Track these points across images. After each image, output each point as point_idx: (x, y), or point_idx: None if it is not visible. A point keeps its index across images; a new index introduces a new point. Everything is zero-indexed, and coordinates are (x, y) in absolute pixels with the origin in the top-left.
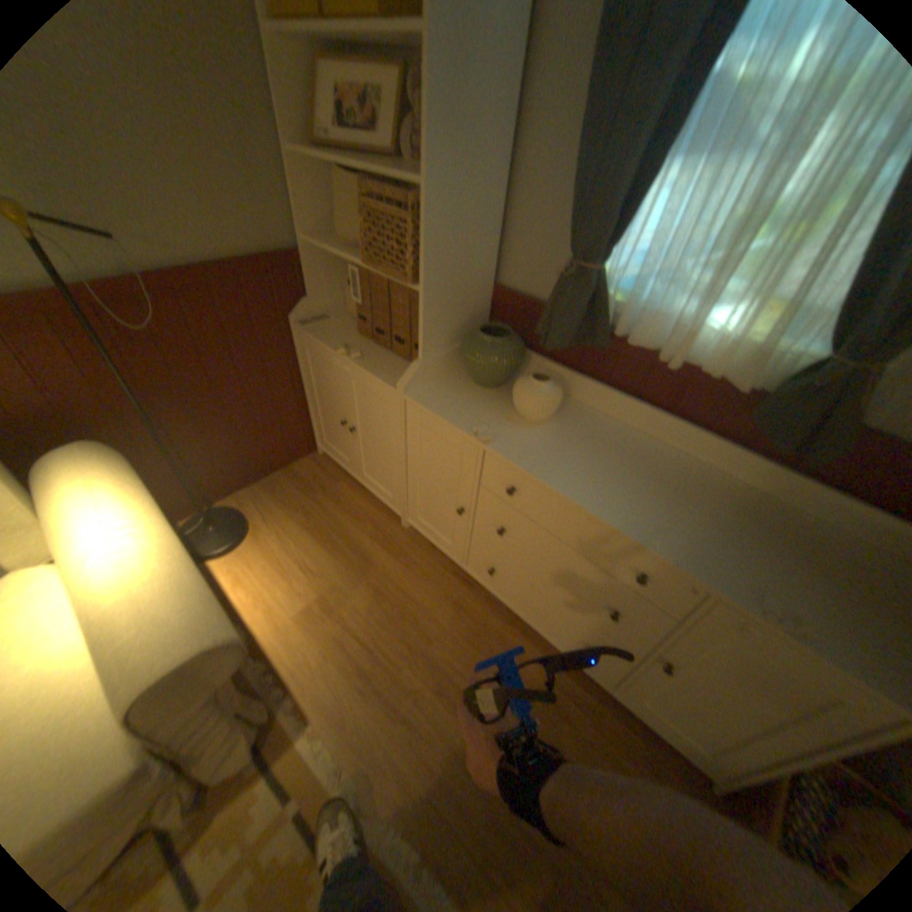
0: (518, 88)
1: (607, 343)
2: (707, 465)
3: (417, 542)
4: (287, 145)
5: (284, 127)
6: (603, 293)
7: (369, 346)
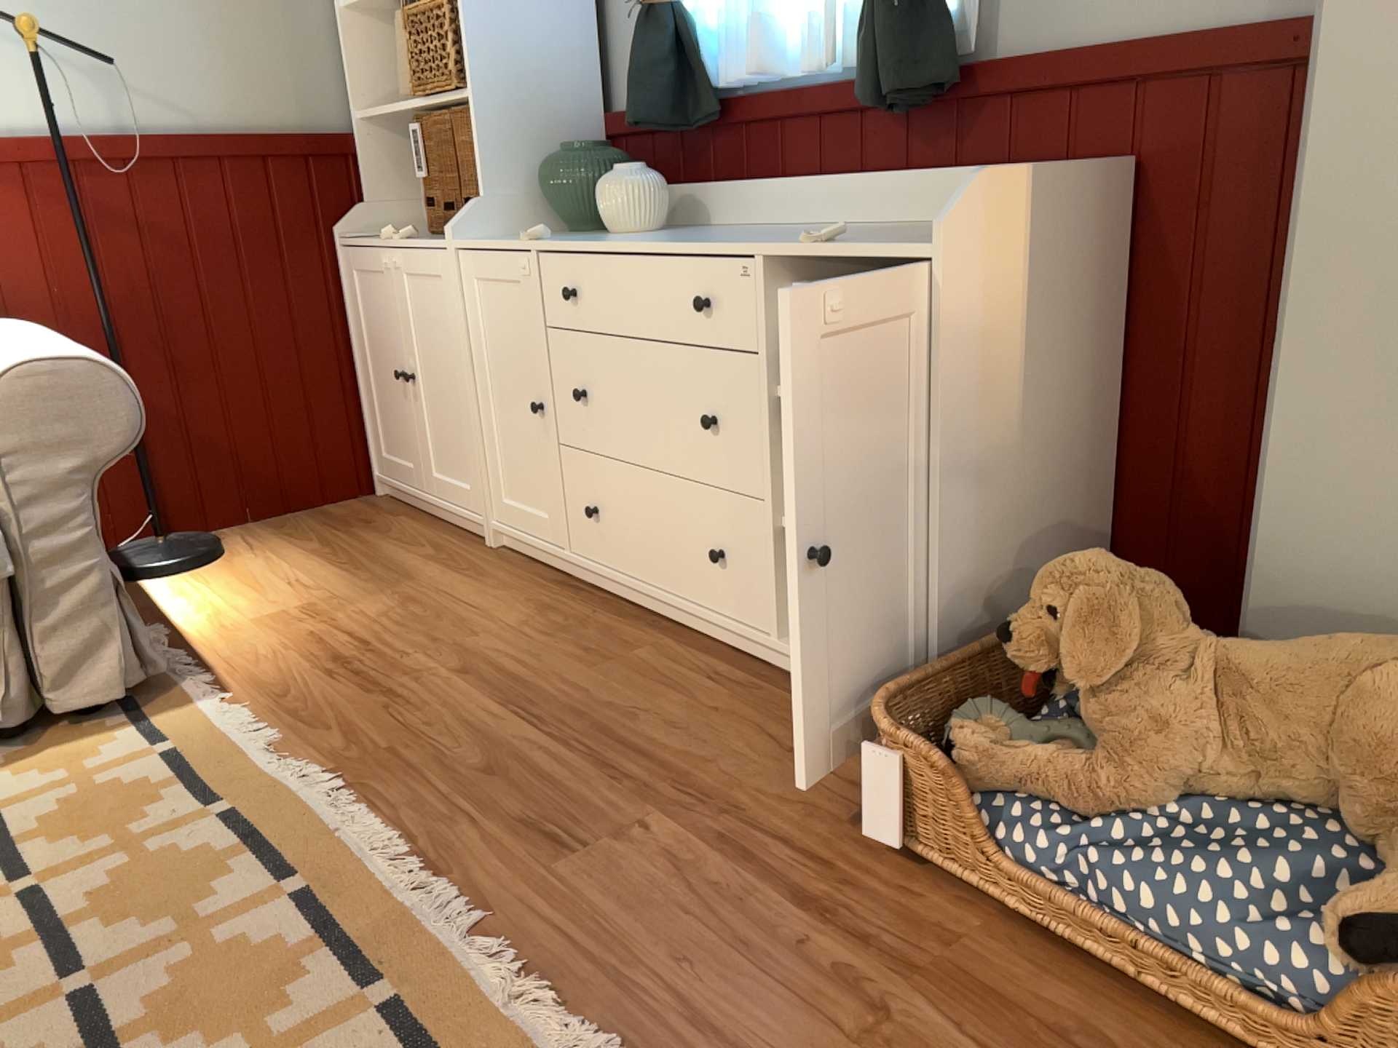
0: None
1: (712, 108)
2: (863, 224)
3: (503, 558)
4: (342, 8)
5: None
6: (680, 37)
7: (437, 238)
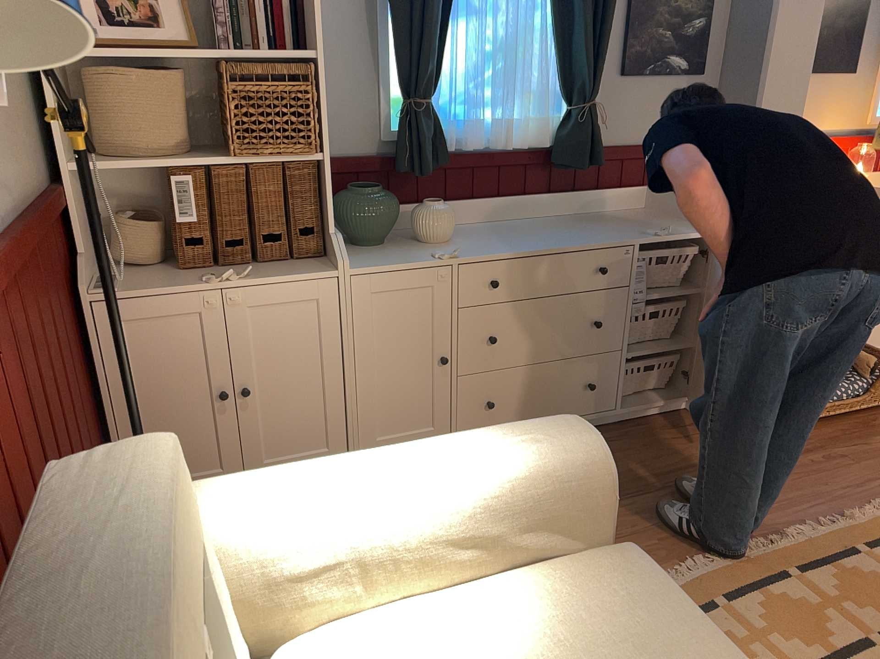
0: None
1: (445, 161)
2: (539, 217)
3: None
4: None
5: None
6: (436, 120)
7: (219, 271)
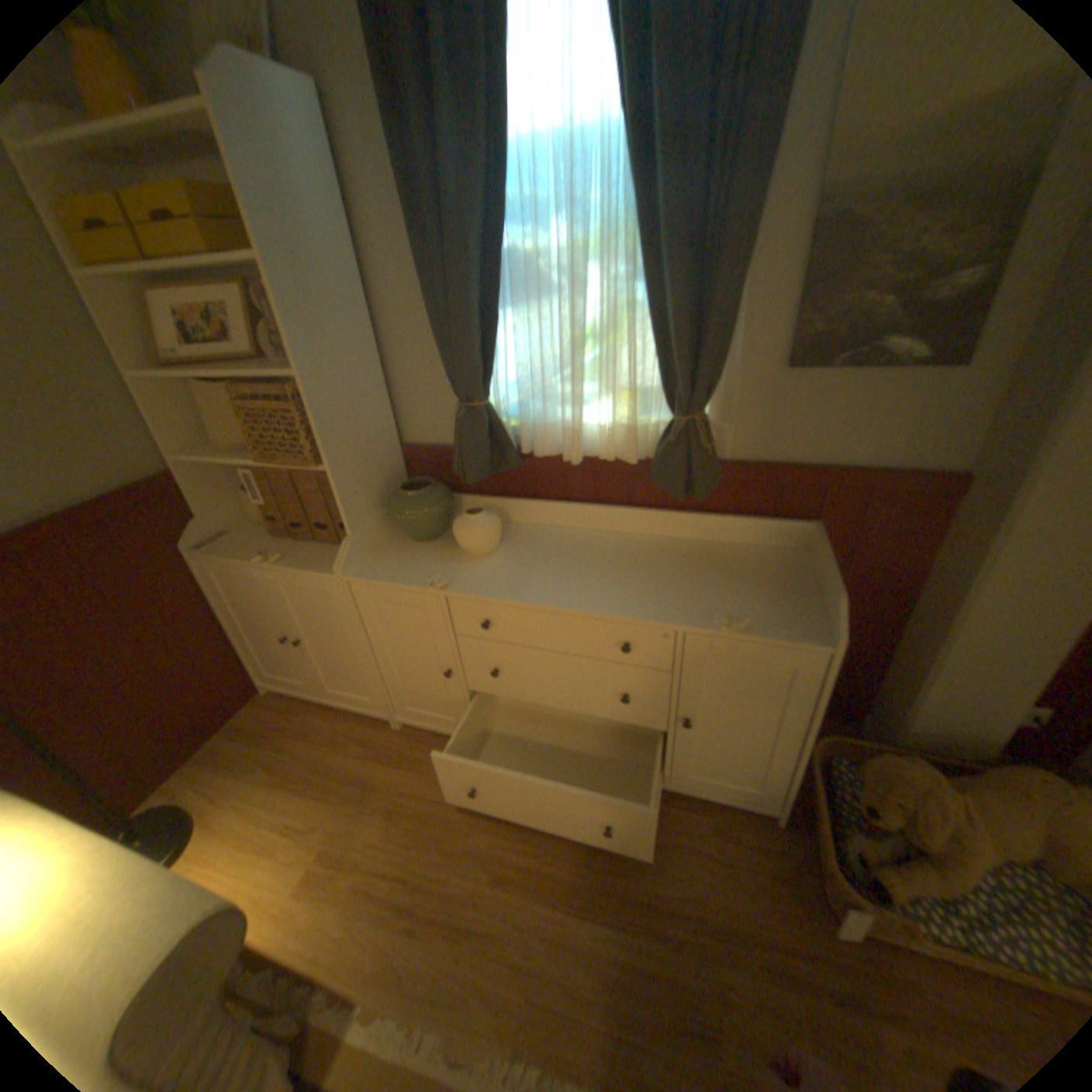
0: (358, 281)
1: (518, 462)
2: (641, 535)
3: (415, 738)
4: (129, 372)
5: (121, 355)
6: (495, 422)
7: (287, 543)
